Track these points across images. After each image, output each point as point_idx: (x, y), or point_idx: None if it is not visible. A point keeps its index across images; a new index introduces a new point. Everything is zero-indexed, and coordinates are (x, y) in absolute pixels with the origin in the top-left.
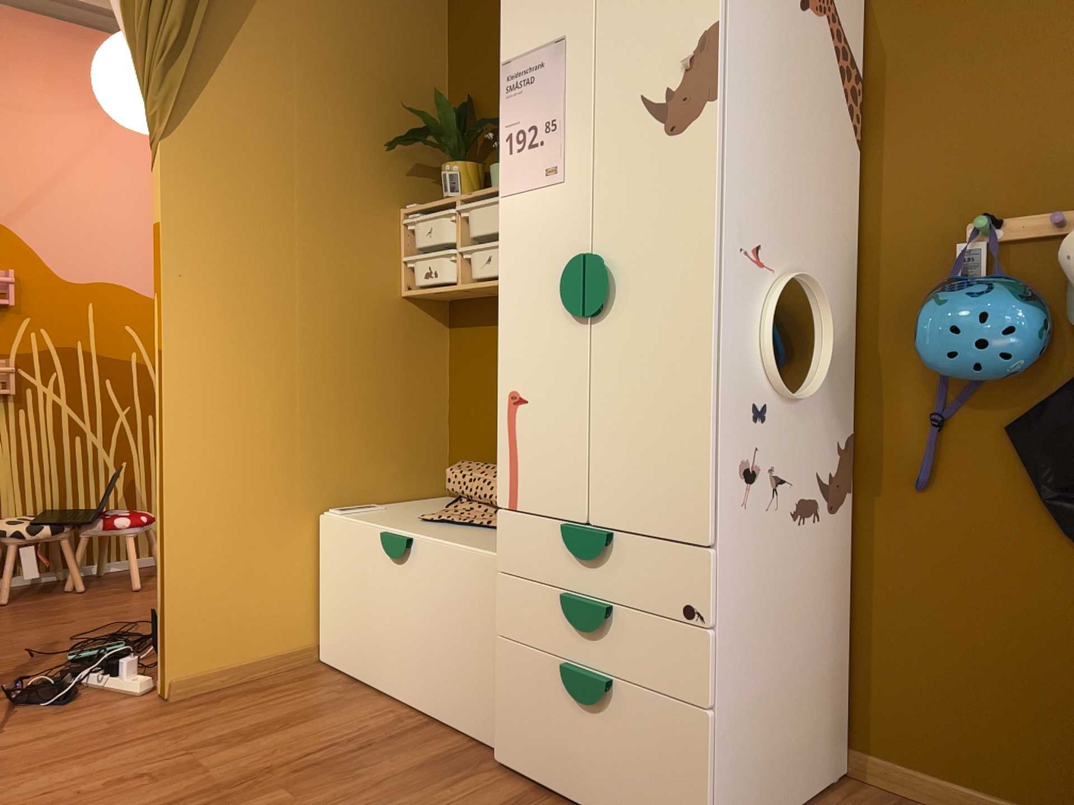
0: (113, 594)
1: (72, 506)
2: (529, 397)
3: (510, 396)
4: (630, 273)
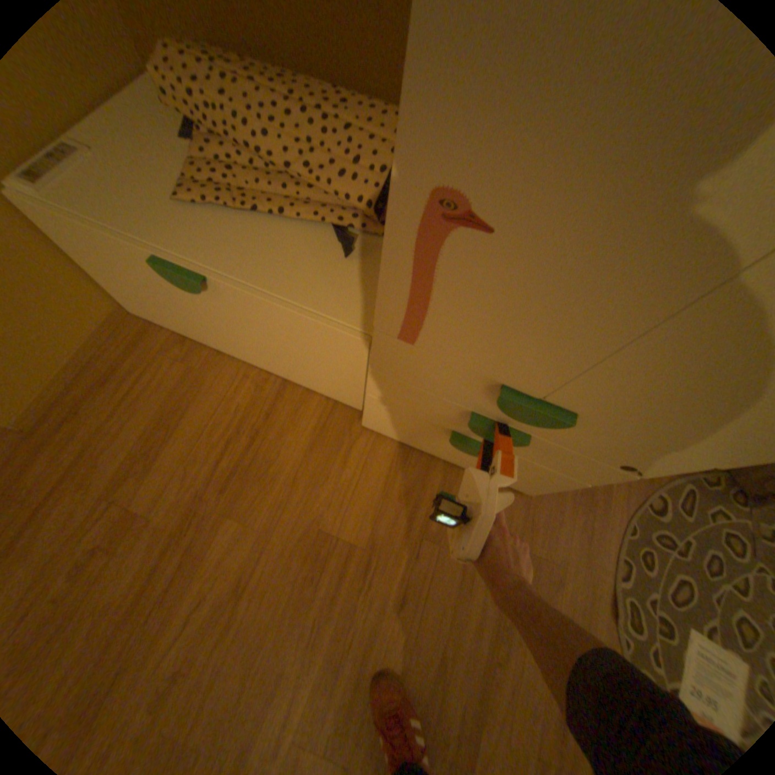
0: None
1: None
2: (506, 223)
3: (440, 197)
4: None
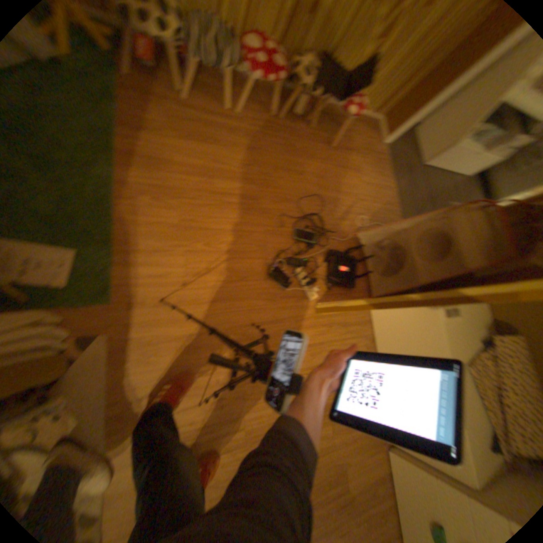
0: (323, 145)
1: (338, 55)
2: None
3: None
4: None
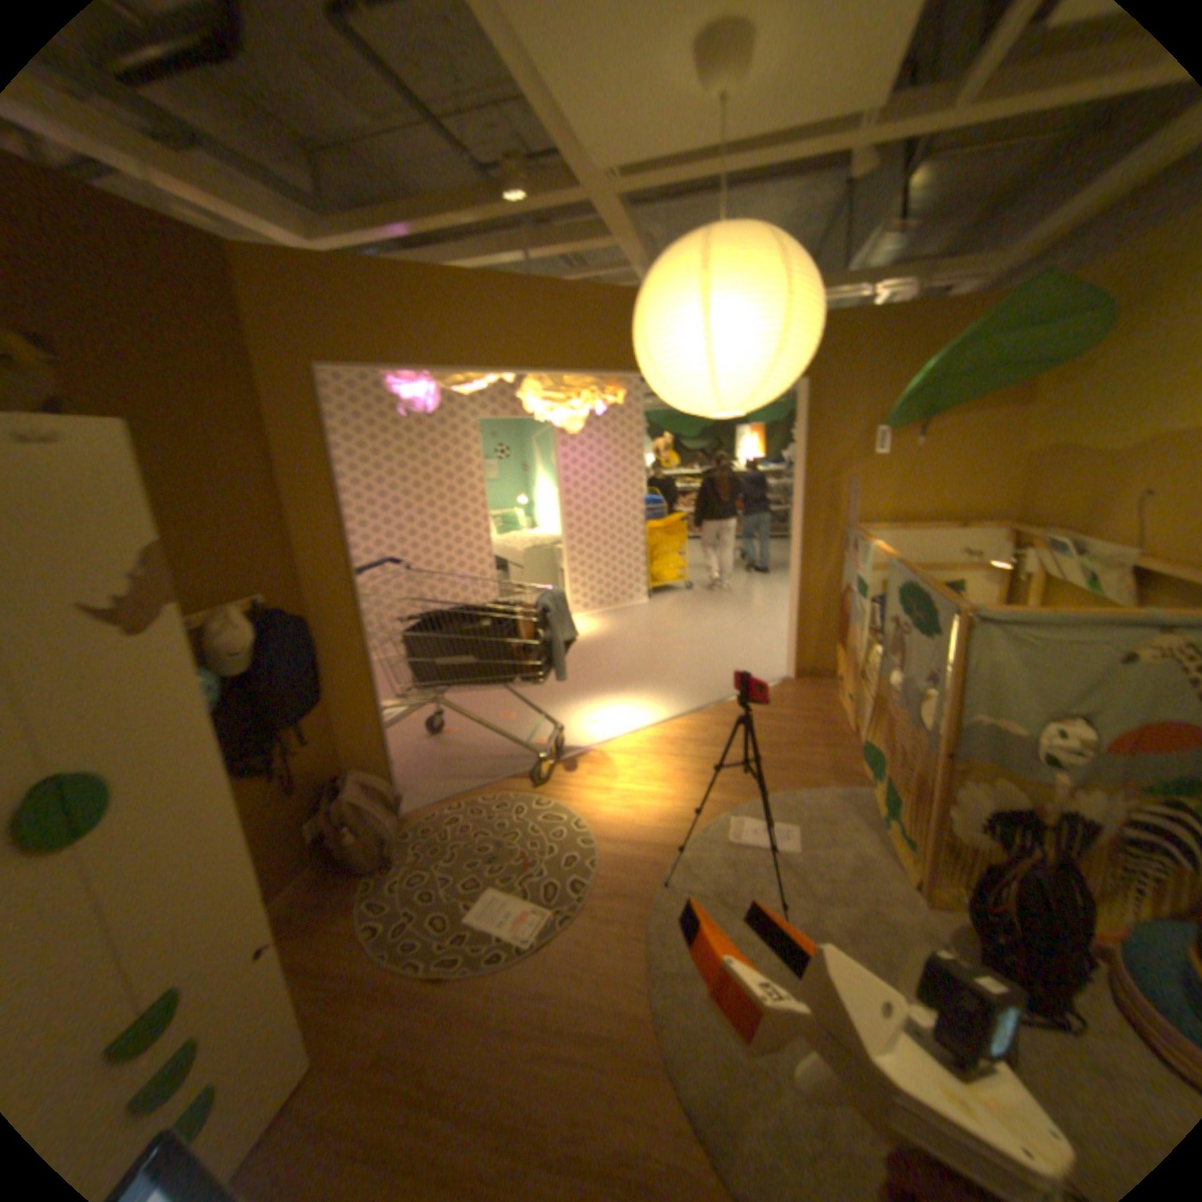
0: None
1: None
2: None
3: None
4: (123, 769)
